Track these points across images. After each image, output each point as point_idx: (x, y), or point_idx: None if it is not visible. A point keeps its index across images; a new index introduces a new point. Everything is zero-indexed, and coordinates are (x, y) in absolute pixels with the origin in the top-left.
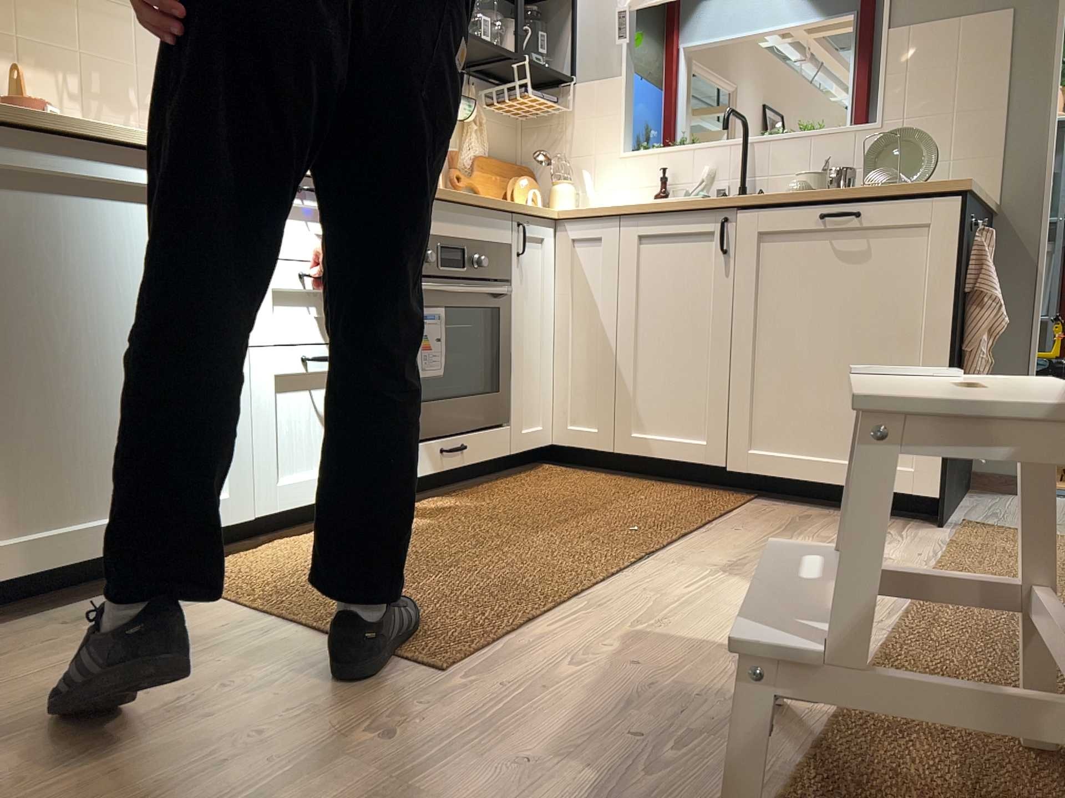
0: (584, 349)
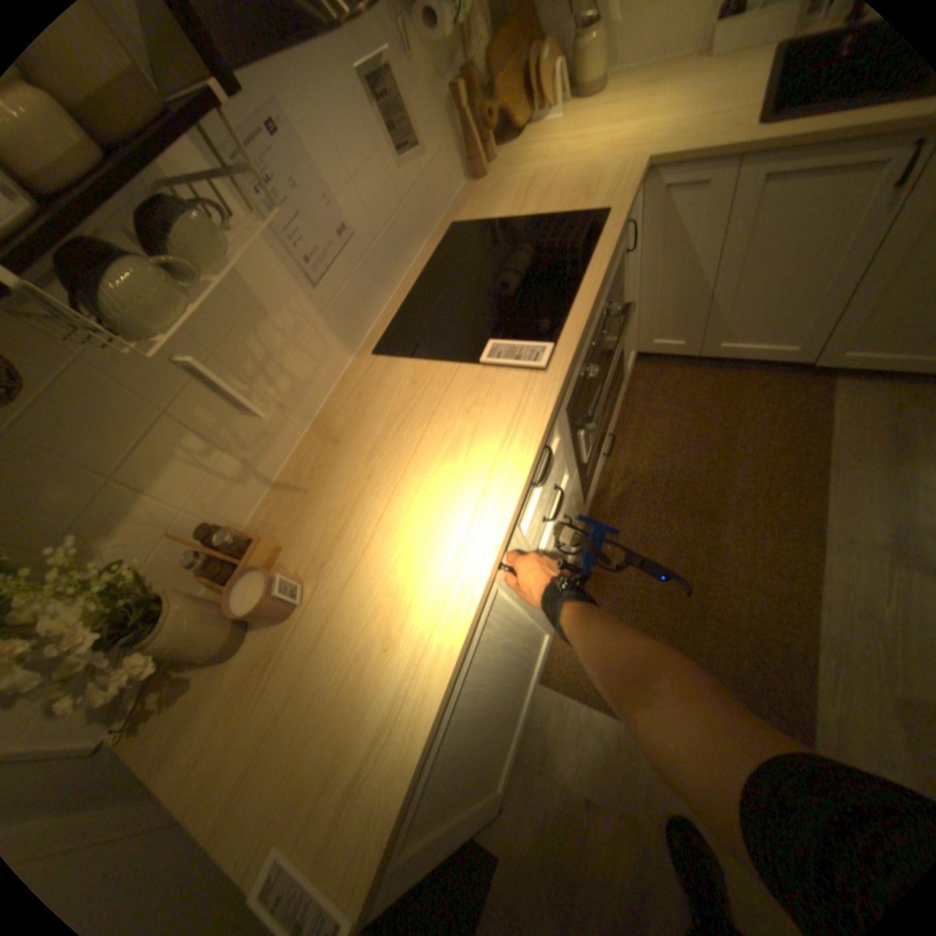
0: (672, 288)
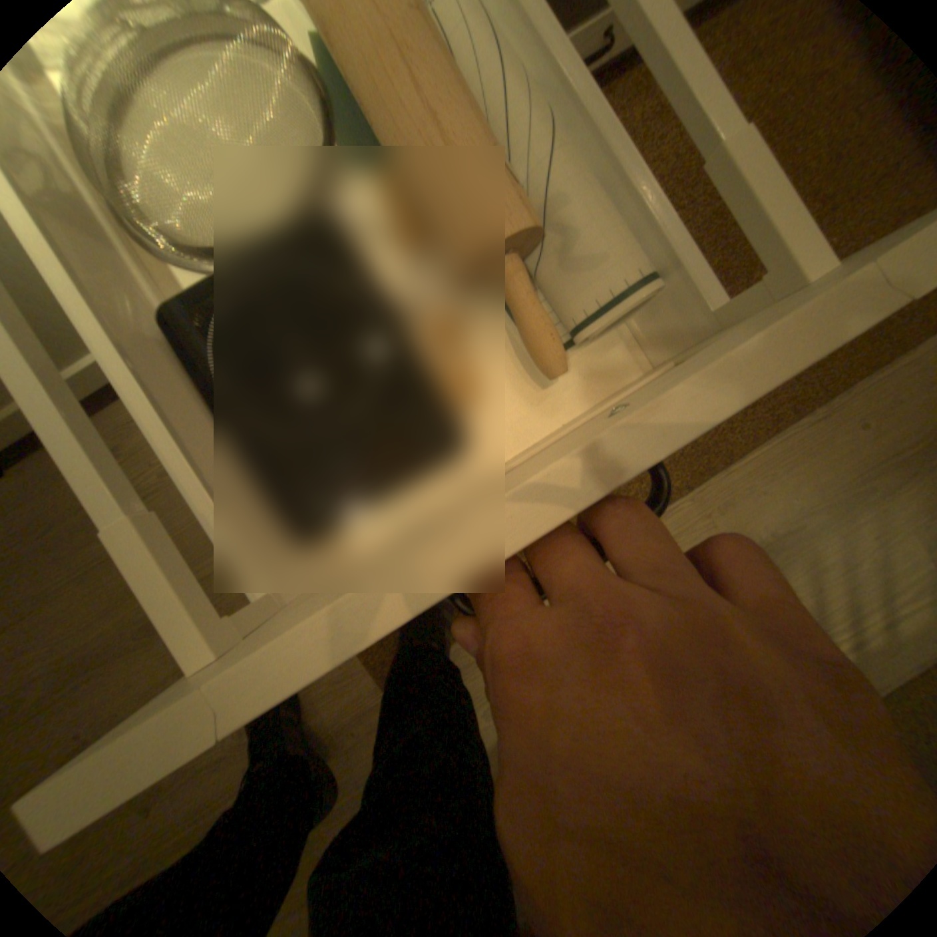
0: None
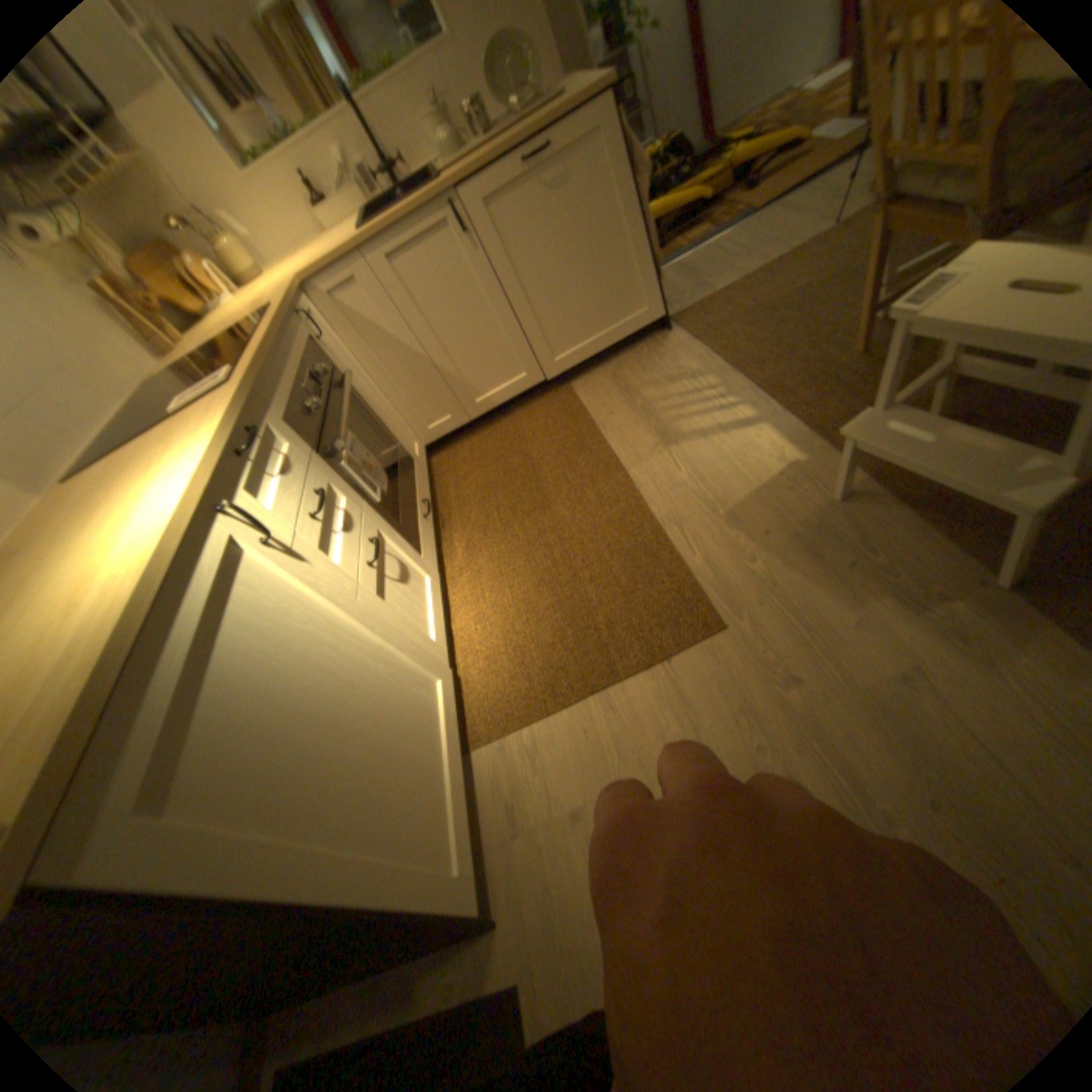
0: (402, 373)
